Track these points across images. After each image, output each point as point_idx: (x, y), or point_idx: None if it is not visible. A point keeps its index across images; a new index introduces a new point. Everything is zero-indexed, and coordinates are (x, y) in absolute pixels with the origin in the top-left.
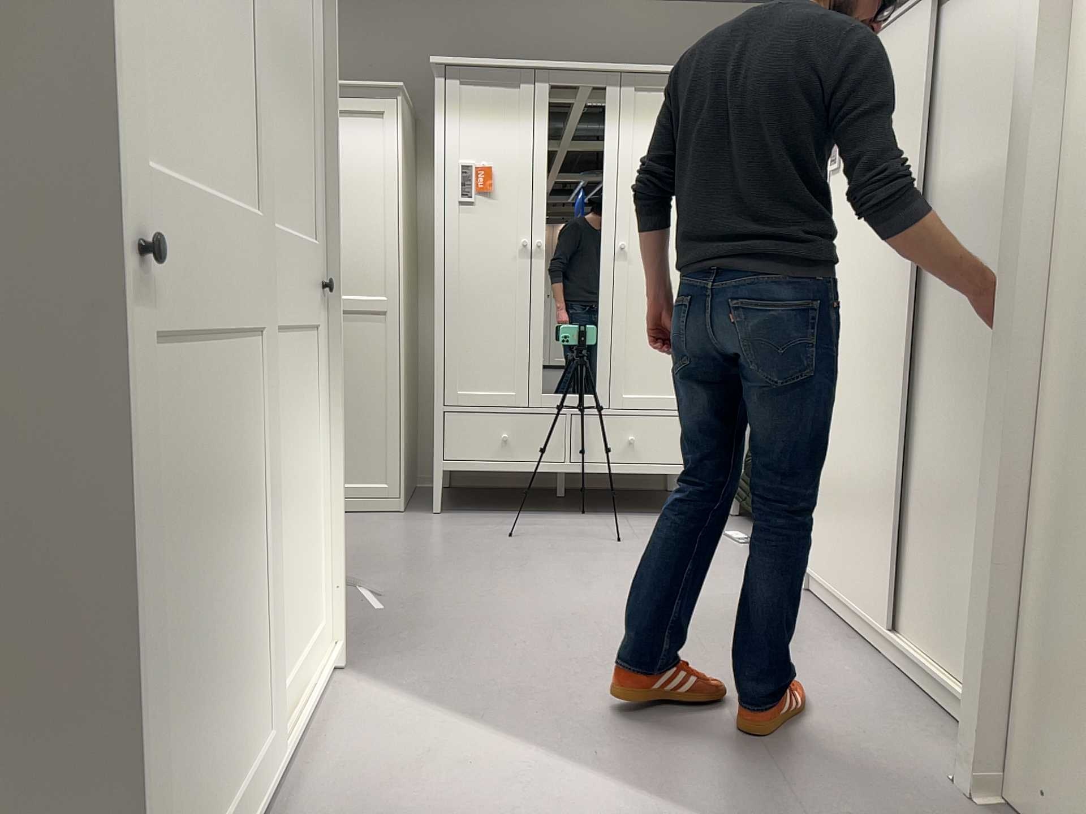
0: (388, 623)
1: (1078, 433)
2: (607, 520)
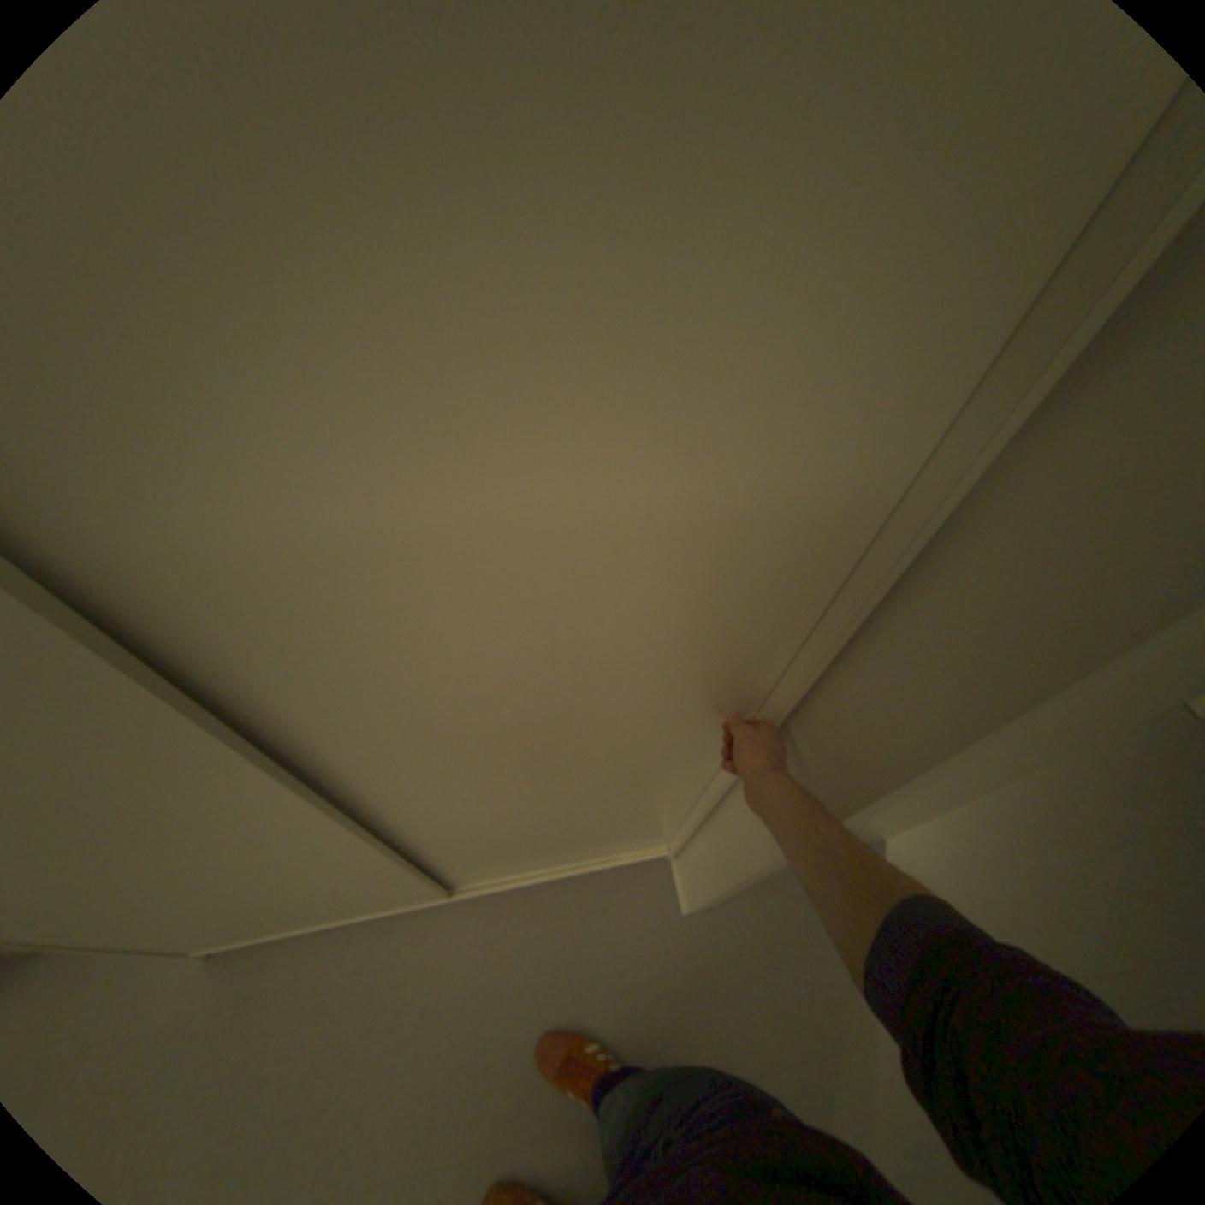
0: None
1: None
2: None
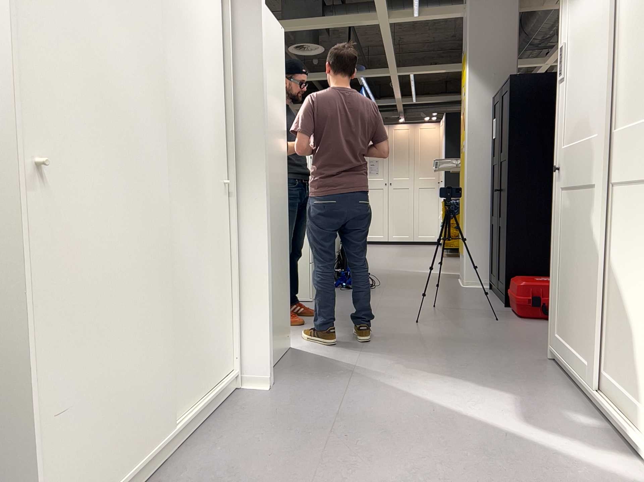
0: None
1: (269, 218)
2: None
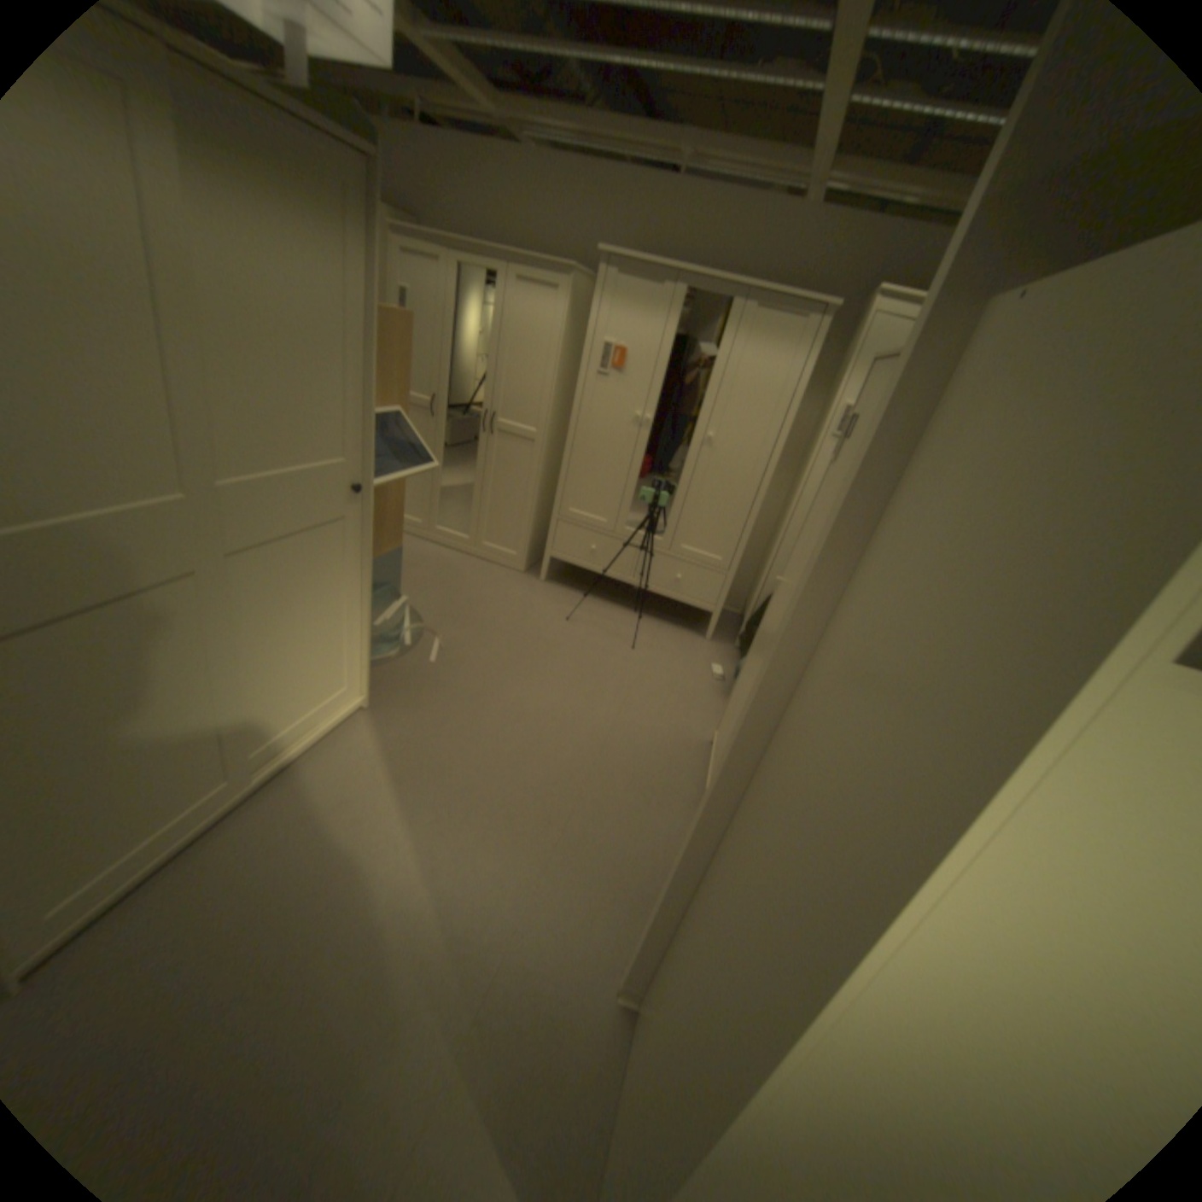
0: (430, 671)
1: (724, 858)
2: (644, 623)
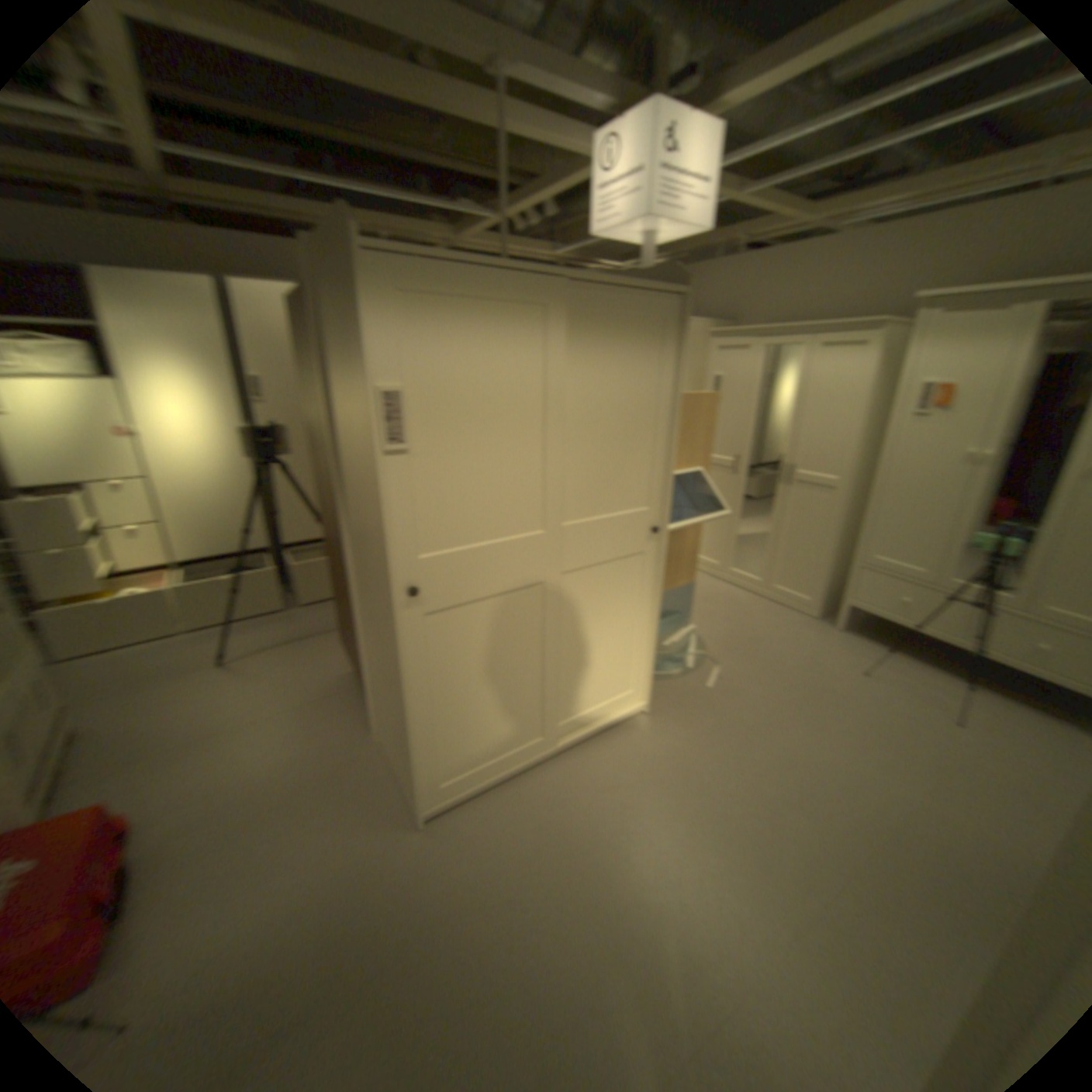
0: (709, 697)
1: None
2: (989, 700)
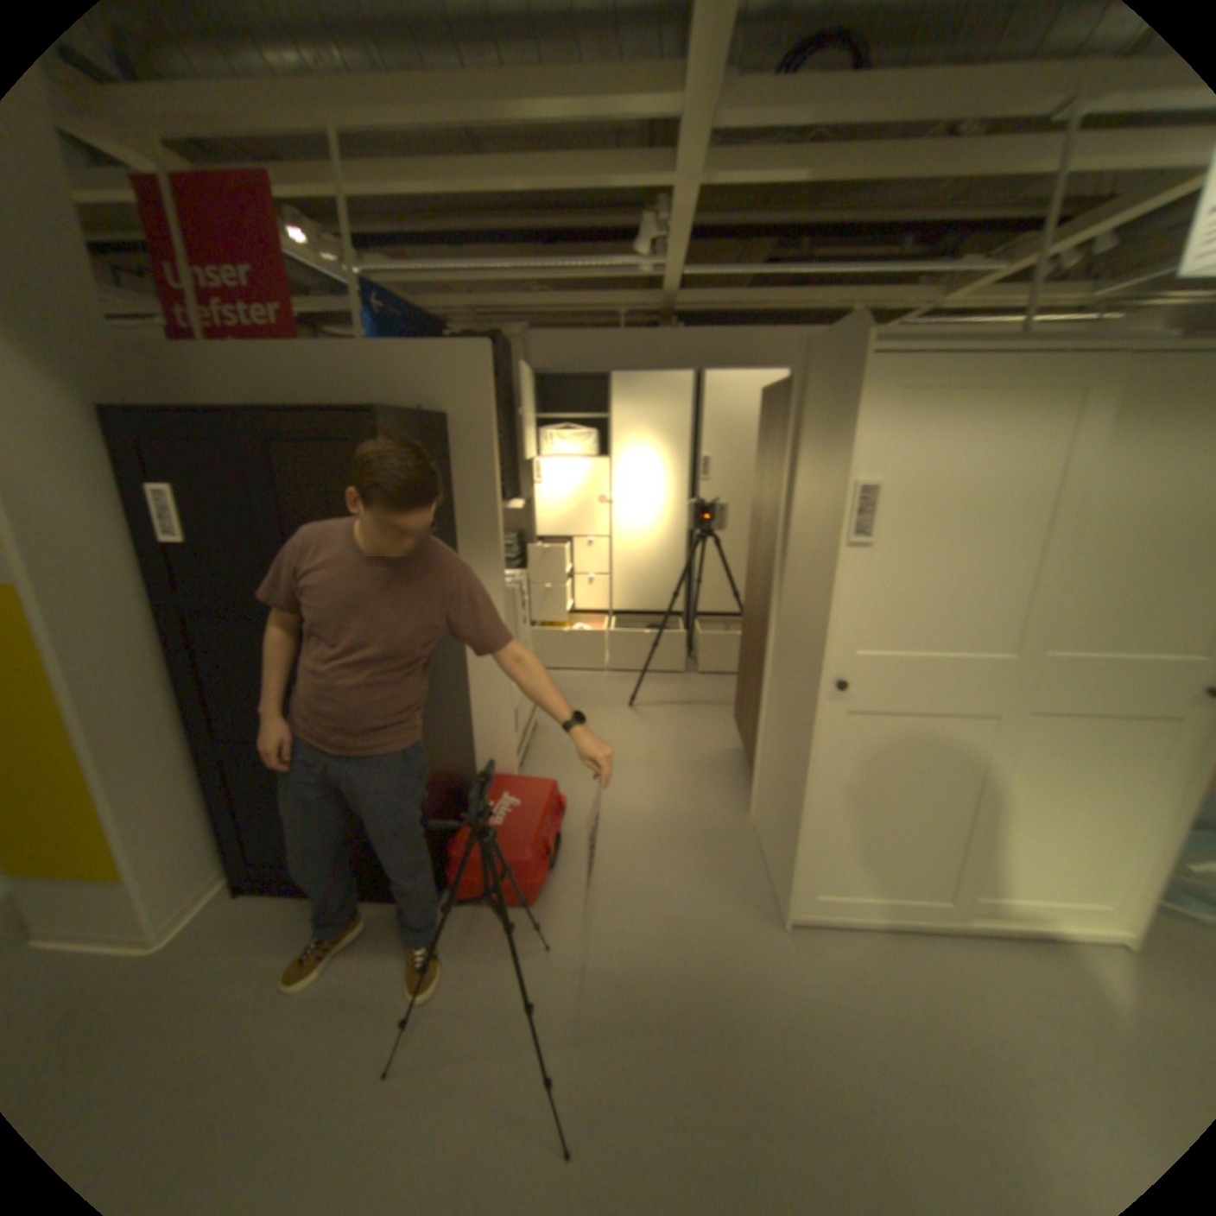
0: None
1: None
2: None
